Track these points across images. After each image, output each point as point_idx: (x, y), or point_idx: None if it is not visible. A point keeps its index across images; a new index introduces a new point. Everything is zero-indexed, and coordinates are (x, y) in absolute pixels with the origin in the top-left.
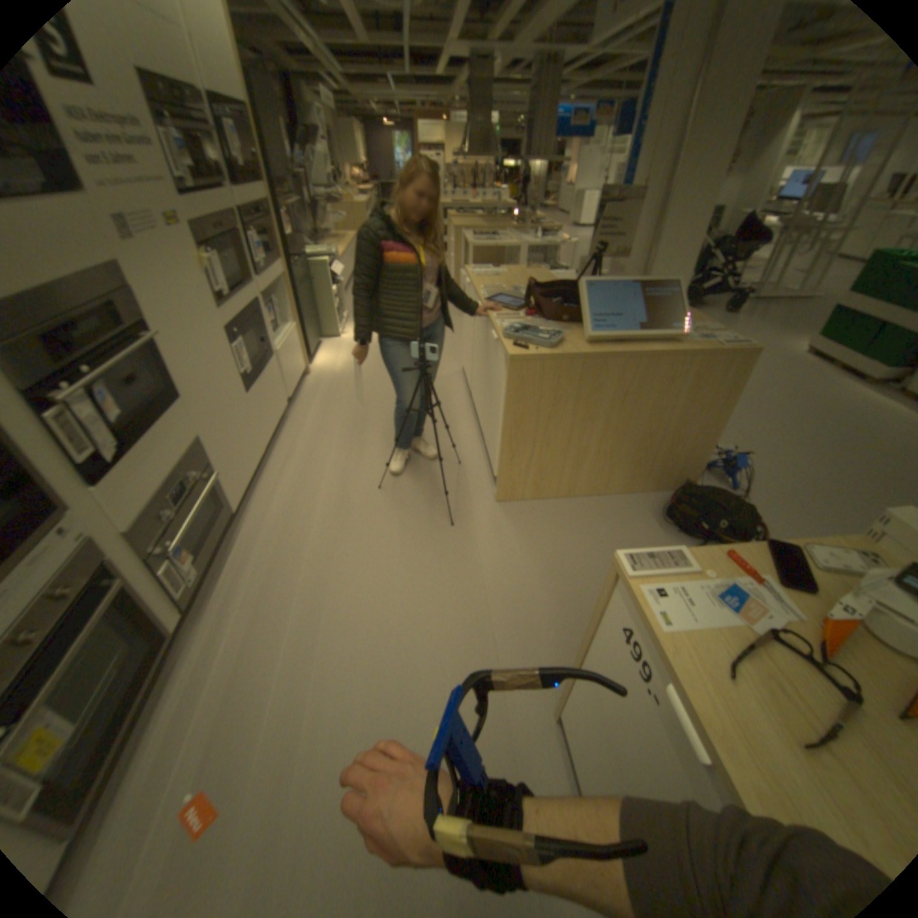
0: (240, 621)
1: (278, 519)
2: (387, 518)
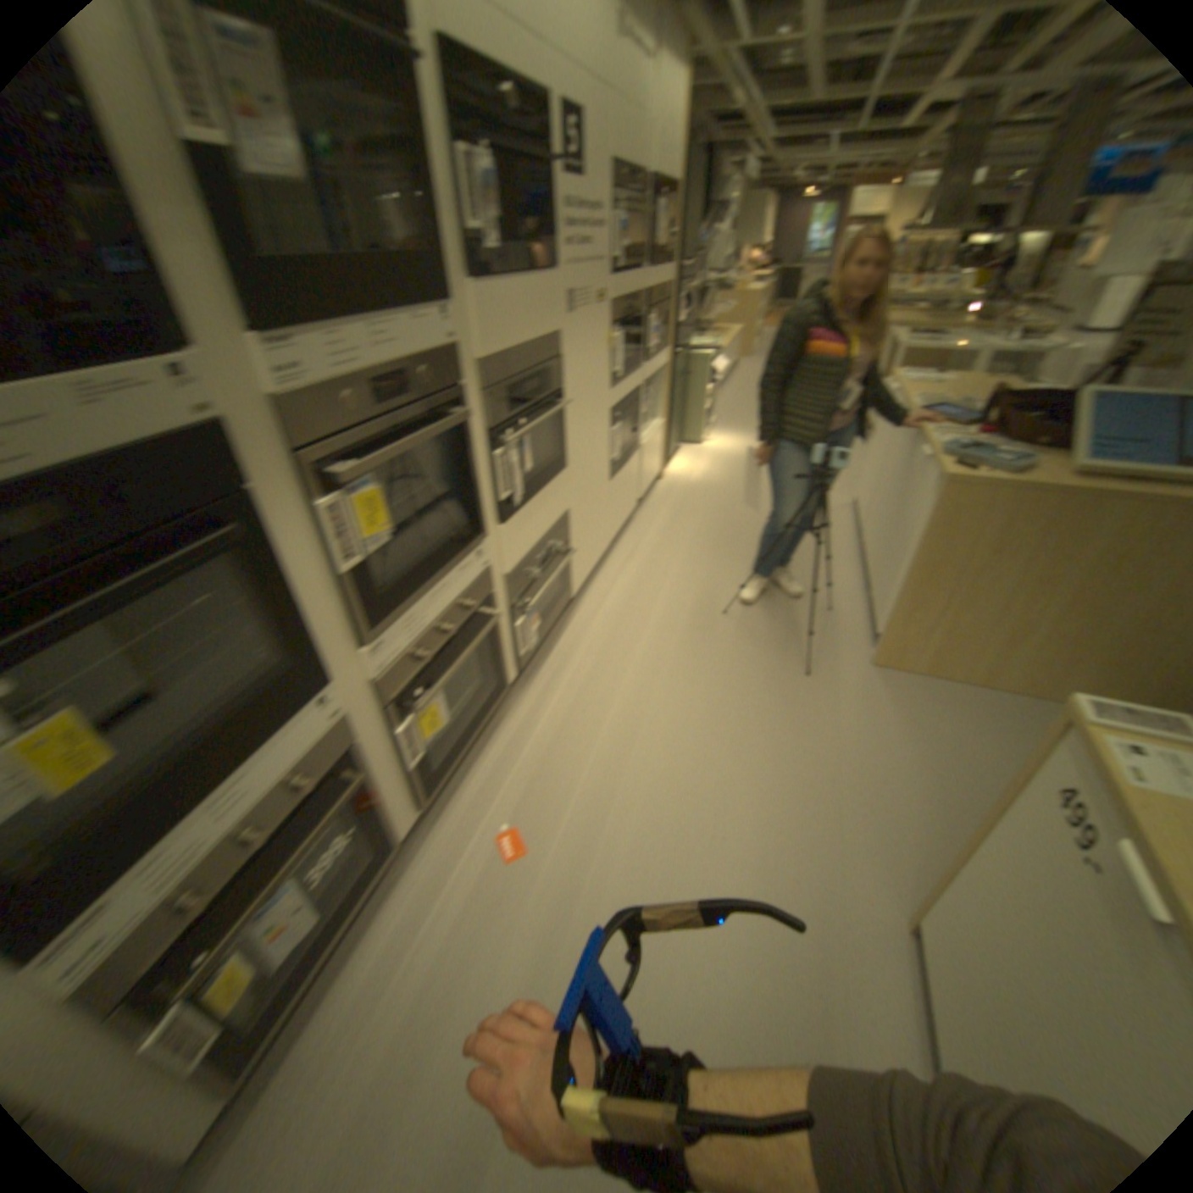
0: (565, 699)
1: (612, 617)
2: (729, 647)
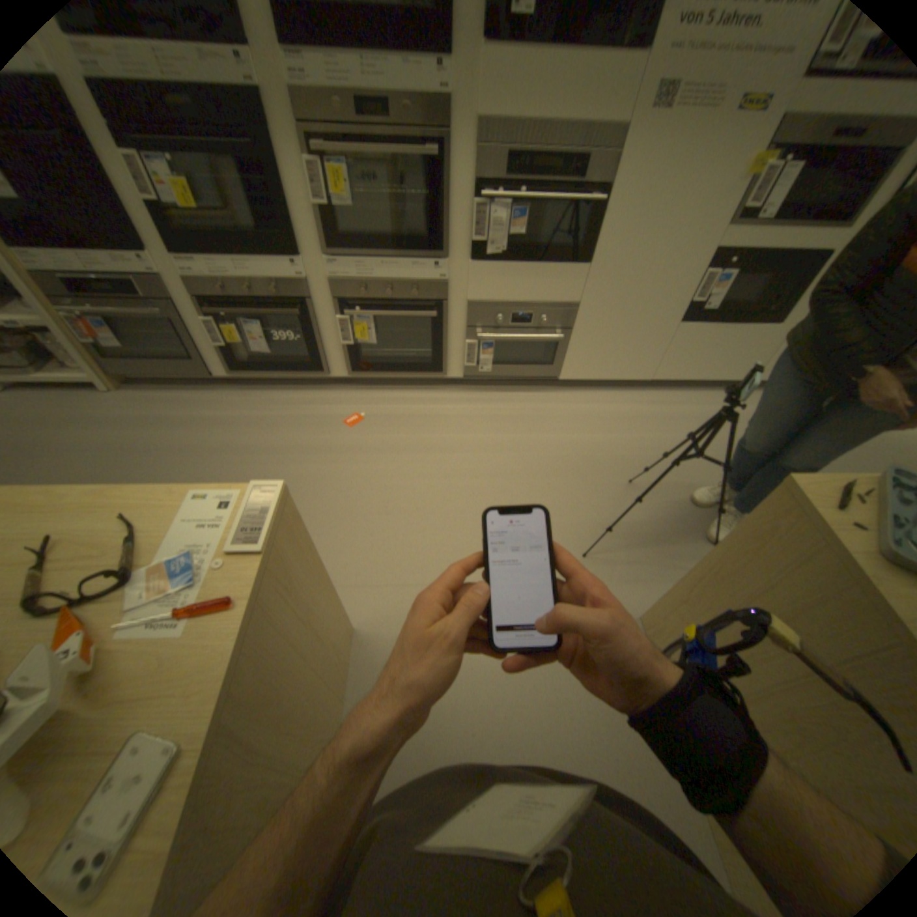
0: (467, 414)
1: (570, 414)
2: (588, 495)
